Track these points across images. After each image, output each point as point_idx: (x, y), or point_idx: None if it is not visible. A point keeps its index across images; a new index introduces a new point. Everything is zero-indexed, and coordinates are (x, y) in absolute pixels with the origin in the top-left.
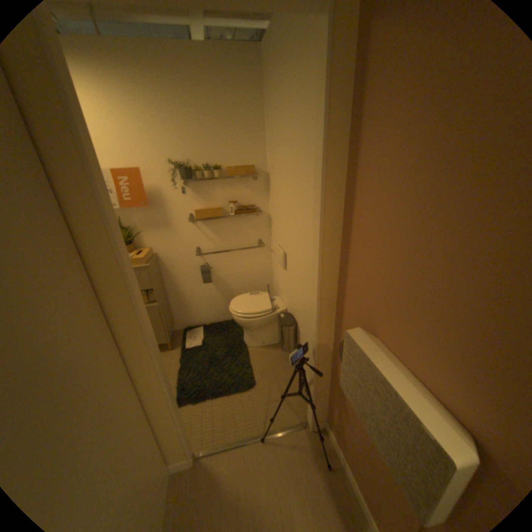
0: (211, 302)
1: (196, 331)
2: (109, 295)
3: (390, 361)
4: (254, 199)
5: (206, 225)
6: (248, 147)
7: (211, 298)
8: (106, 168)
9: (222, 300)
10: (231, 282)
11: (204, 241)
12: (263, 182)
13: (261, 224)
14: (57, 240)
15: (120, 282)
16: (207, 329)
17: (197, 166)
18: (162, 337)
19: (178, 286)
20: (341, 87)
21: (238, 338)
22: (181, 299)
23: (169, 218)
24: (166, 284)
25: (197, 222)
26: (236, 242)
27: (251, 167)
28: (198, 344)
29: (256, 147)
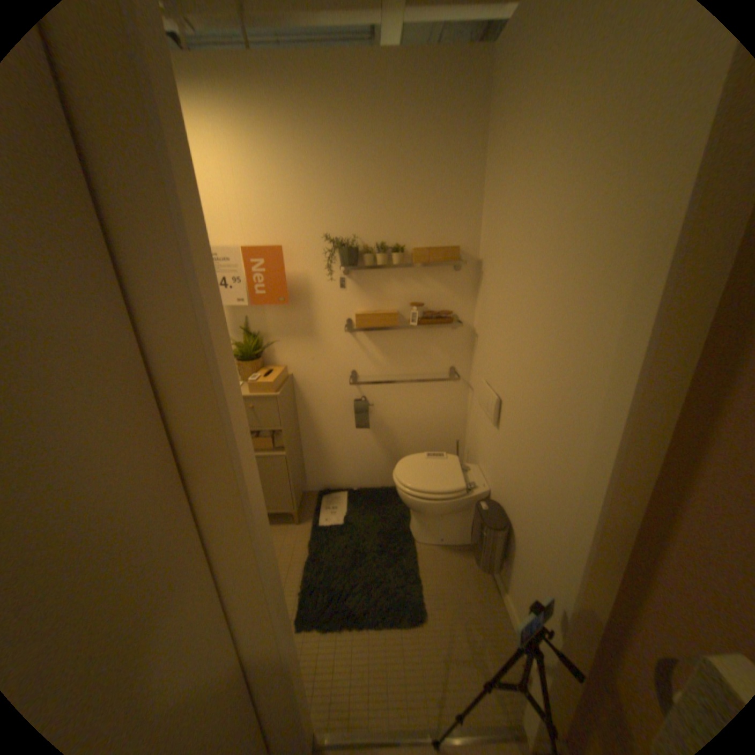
0: (364, 456)
1: (338, 498)
2: (206, 470)
3: None
4: (452, 302)
5: (371, 338)
6: (451, 217)
7: (364, 450)
8: (238, 245)
9: (382, 455)
10: (398, 430)
11: (364, 362)
12: (469, 275)
13: (459, 343)
14: (131, 371)
15: (226, 451)
16: (353, 497)
17: (368, 245)
18: (287, 503)
19: (319, 427)
20: None
21: (402, 524)
22: (321, 446)
23: (317, 324)
24: (301, 421)
25: (358, 332)
26: (415, 367)
27: (455, 250)
28: (339, 521)
29: (466, 217)
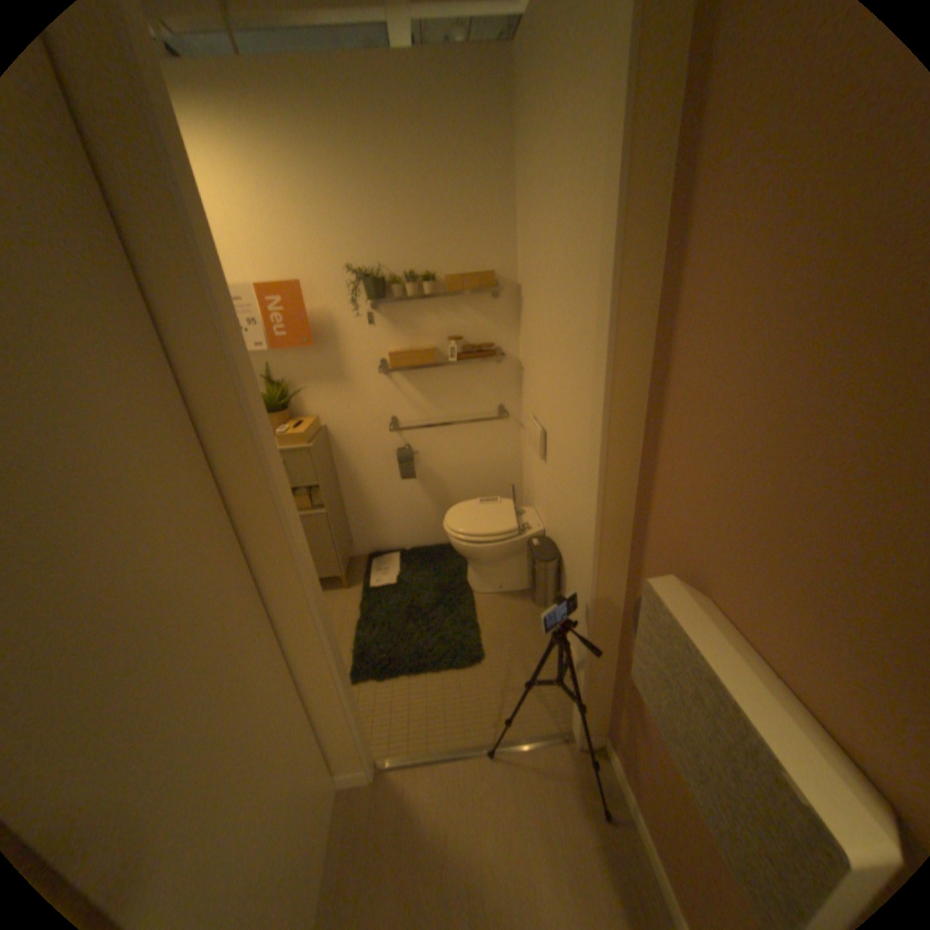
0: (415, 512)
1: (389, 559)
2: (242, 494)
3: (730, 645)
4: (493, 334)
5: (409, 379)
6: (484, 239)
7: (414, 505)
8: (249, 282)
9: (433, 509)
10: (449, 480)
11: (404, 406)
12: (509, 302)
13: (505, 378)
14: (163, 403)
15: (259, 474)
16: (406, 557)
17: (395, 275)
18: (332, 566)
19: (361, 483)
20: (658, 113)
21: (459, 577)
22: (365, 504)
23: (348, 367)
24: (341, 478)
25: (394, 373)
26: (460, 409)
27: (490, 275)
28: (392, 581)
29: (500, 238)
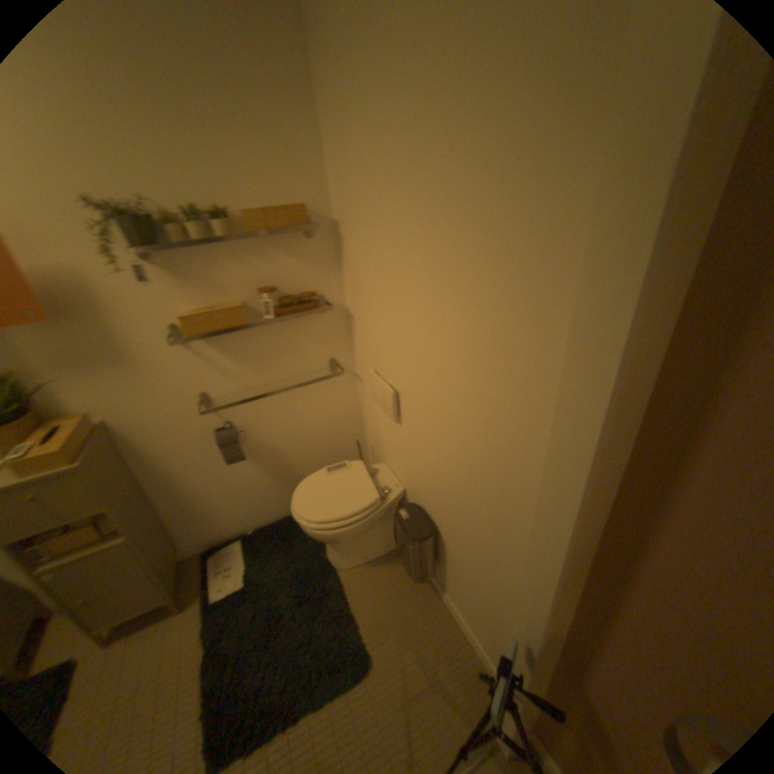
0: (248, 491)
1: (226, 554)
2: None
3: None
4: (311, 279)
5: (211, 345)
6: (282, 162)
7: (246, 485)
8: None
9: (270, 483)
10: (283, 448)
11: (211, 378)
12: (325, 241)
13: (331, 328)
14: None
15: None
16: (247, 545)
17: (163, 209)
18: (148, 598)
19: (169, 478)
20: None
21: (315, 556)
22: (181, 500)
23: (116, 340)
24: (138, 480)
25: (189, 340)
26: (284, 369)
27: (298, 208)
28: (234, 585)
29: (302, 161)
